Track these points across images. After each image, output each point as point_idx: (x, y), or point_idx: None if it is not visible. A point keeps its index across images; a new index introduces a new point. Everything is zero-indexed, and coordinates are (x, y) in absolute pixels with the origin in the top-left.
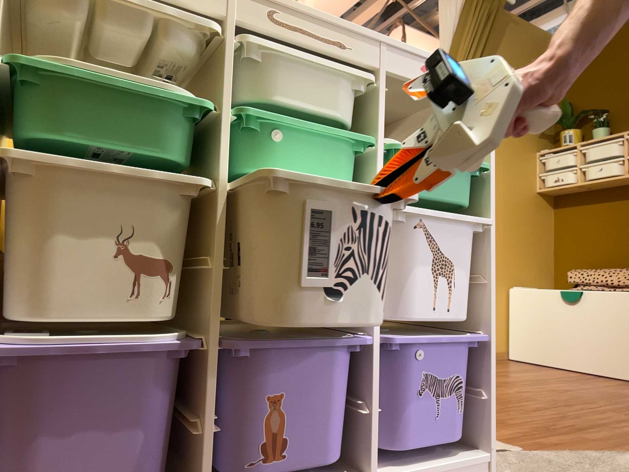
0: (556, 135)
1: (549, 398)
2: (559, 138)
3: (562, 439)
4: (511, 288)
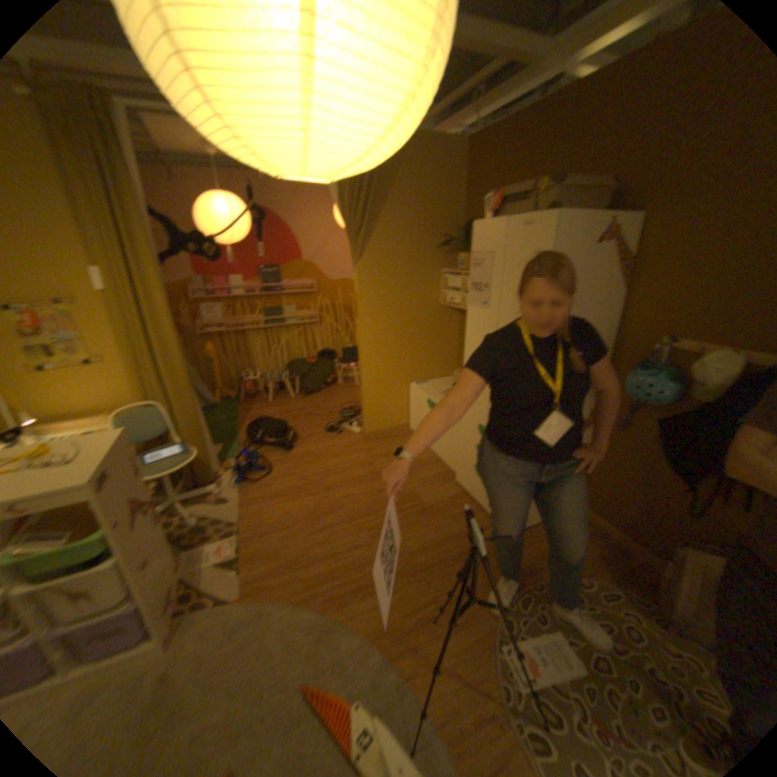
0: (458, 255)
1: (350, 513)
2: (459, 259)
3: (279, 586)
4: (410, 388)
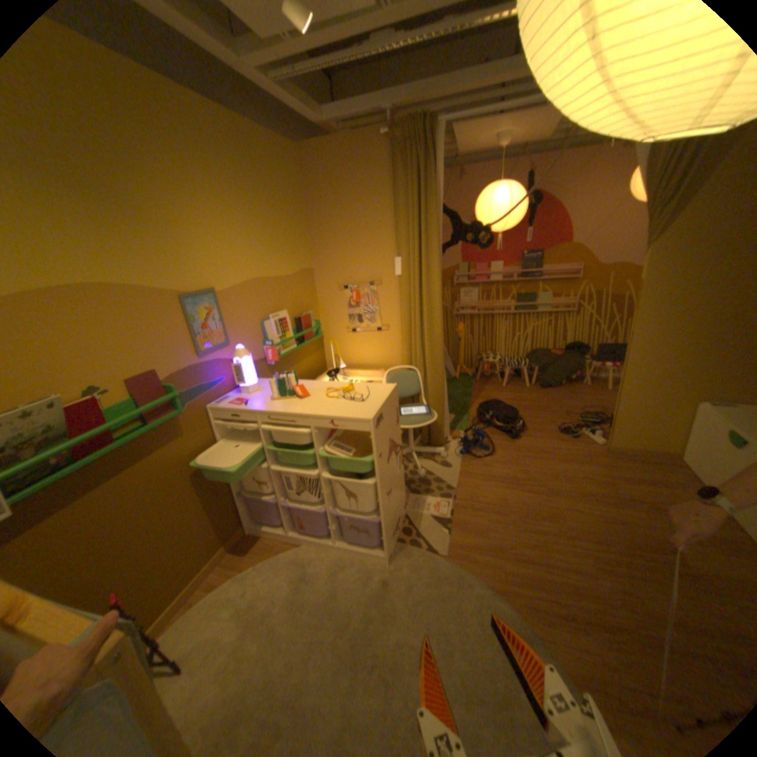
0: None
1: (575, 529)
2: None
3: (485, 564)
4: (701, 407)
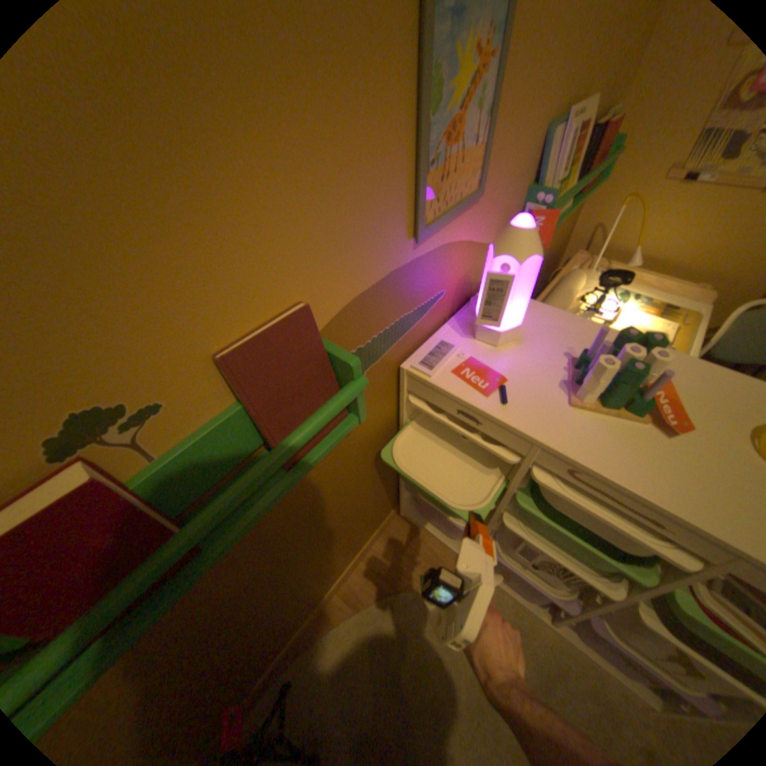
0: None
1: None
2: None
3: None
4: None
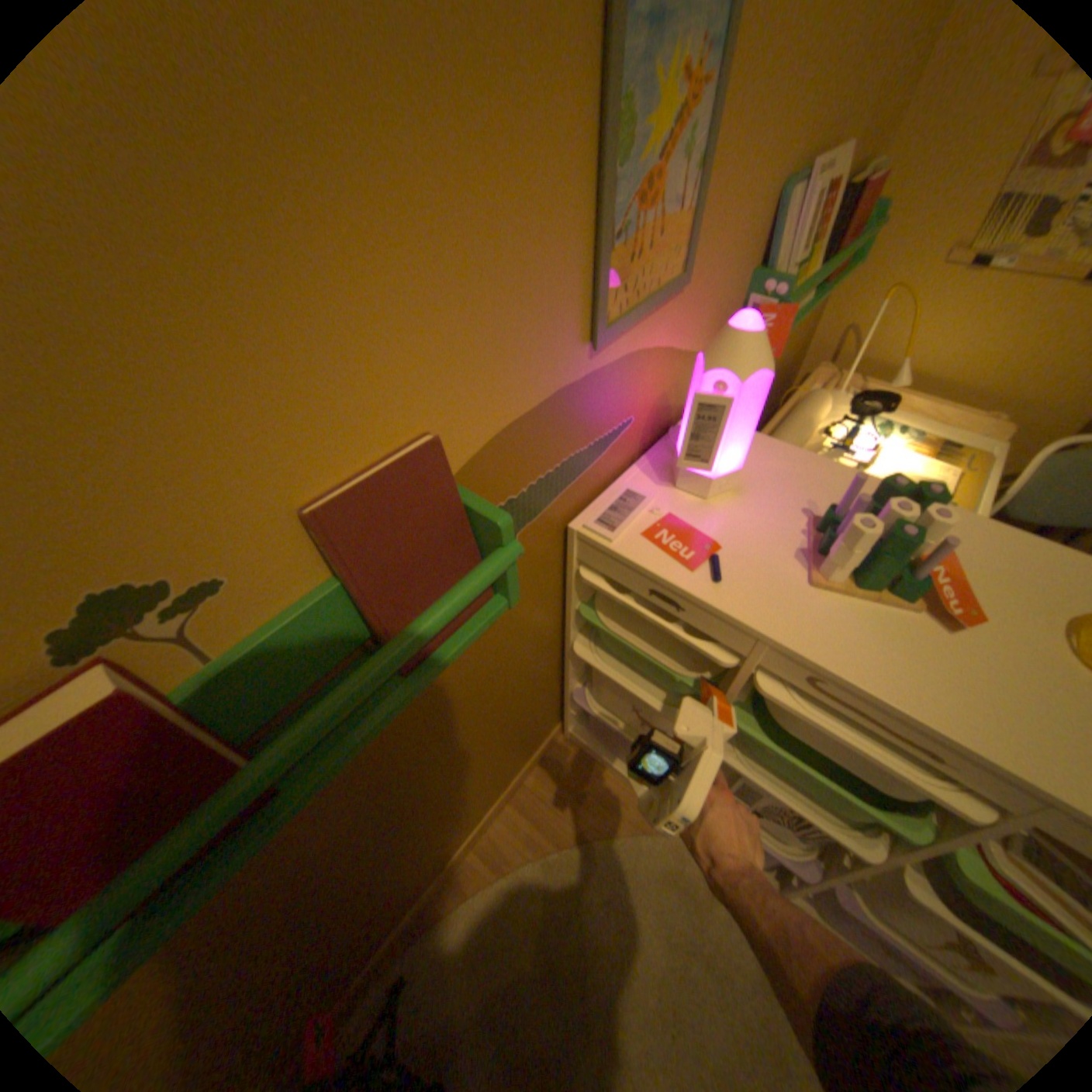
0: None
1: None
2: None
3: None
4: None
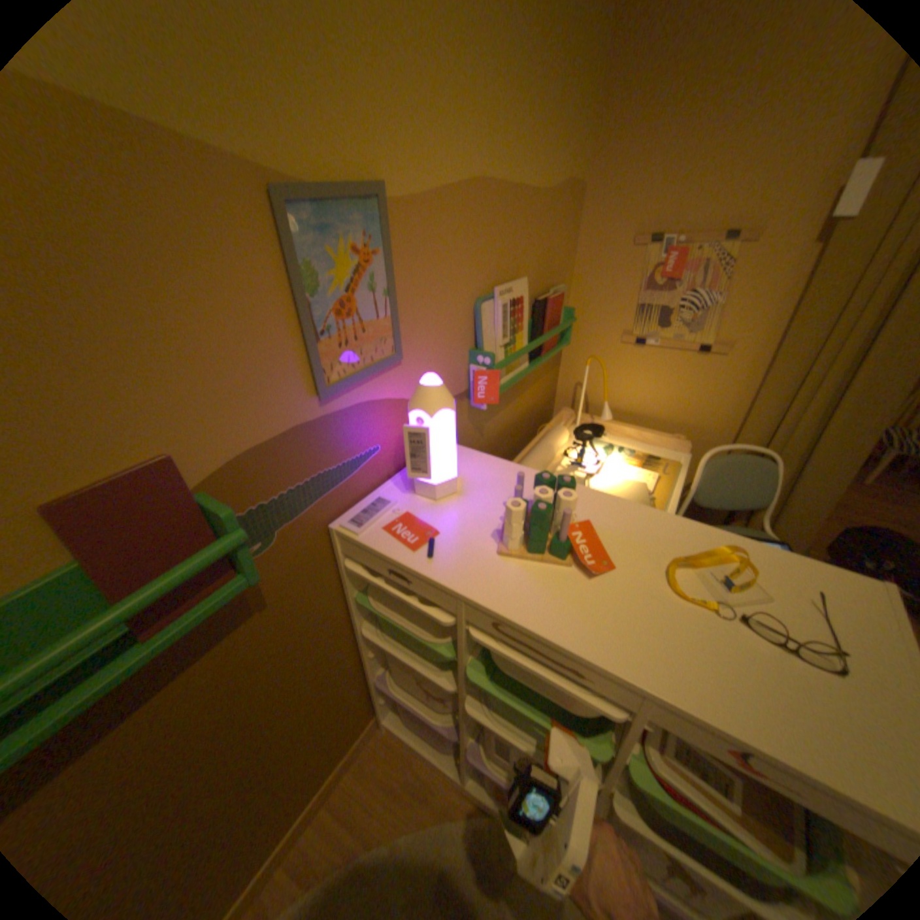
0: None
1: None
2: None
3: None
4: None
